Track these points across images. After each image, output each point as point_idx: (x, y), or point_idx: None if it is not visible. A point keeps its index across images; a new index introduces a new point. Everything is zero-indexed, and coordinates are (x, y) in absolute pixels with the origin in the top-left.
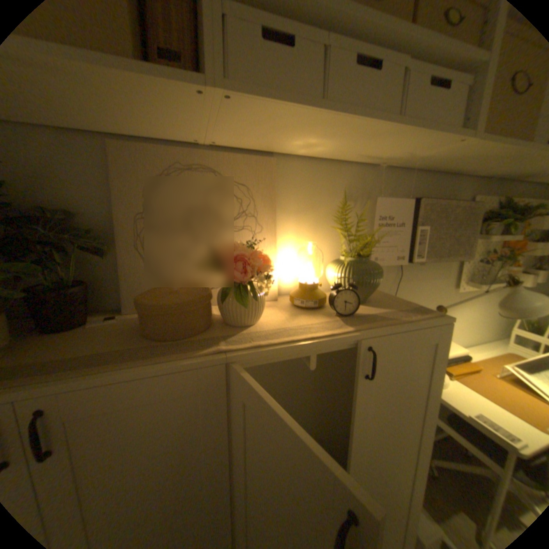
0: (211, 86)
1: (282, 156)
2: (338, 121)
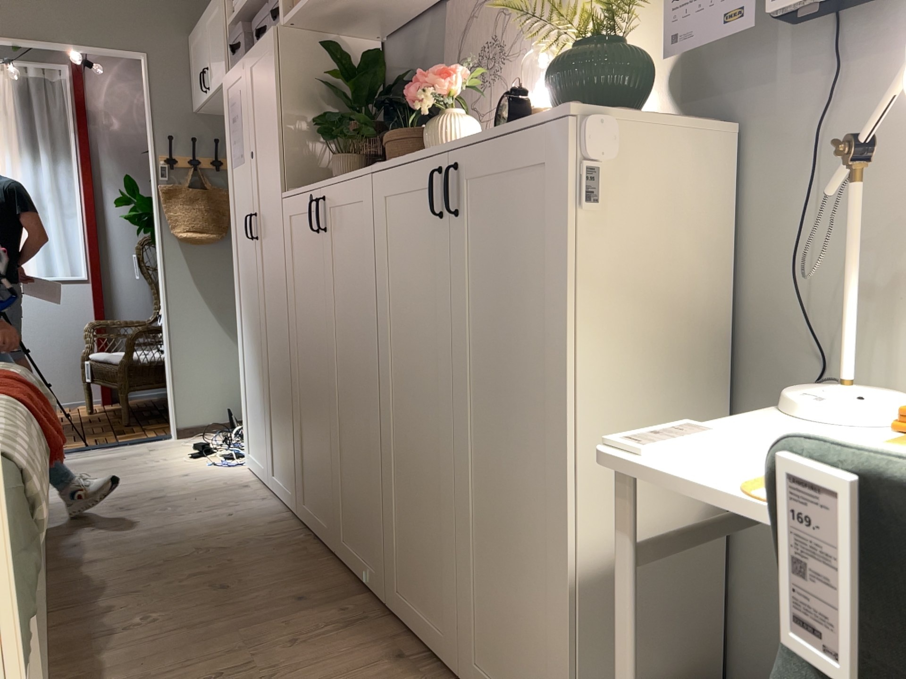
0: None
1: None
2: None
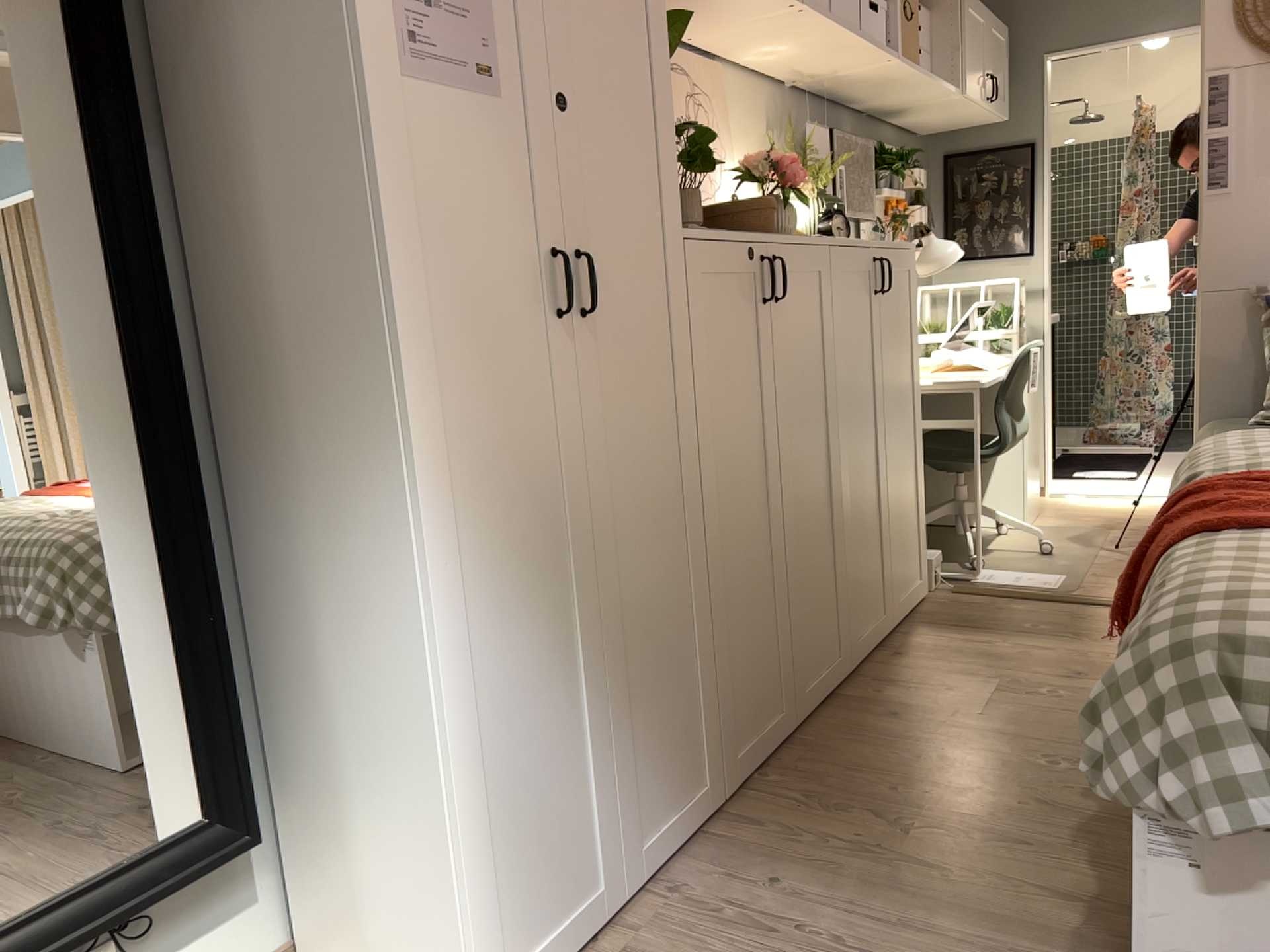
0: (799, 5)
1: (721, 63)
2: (830, 37)
